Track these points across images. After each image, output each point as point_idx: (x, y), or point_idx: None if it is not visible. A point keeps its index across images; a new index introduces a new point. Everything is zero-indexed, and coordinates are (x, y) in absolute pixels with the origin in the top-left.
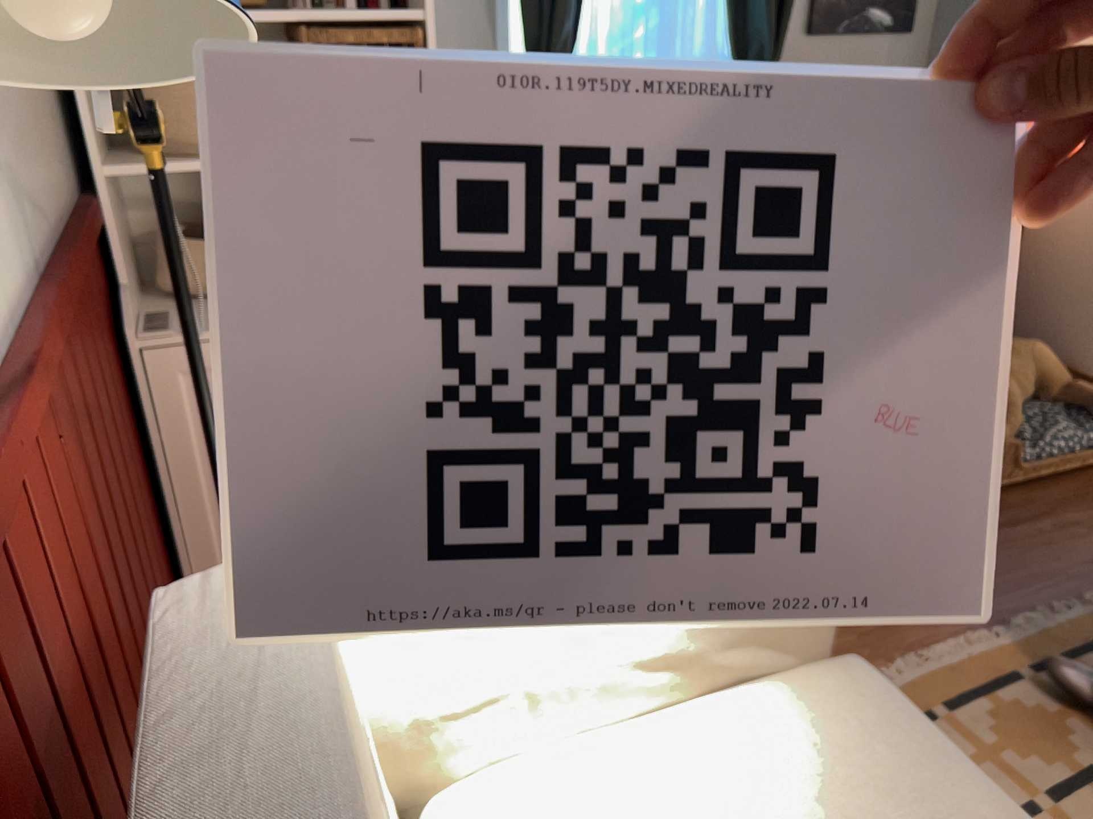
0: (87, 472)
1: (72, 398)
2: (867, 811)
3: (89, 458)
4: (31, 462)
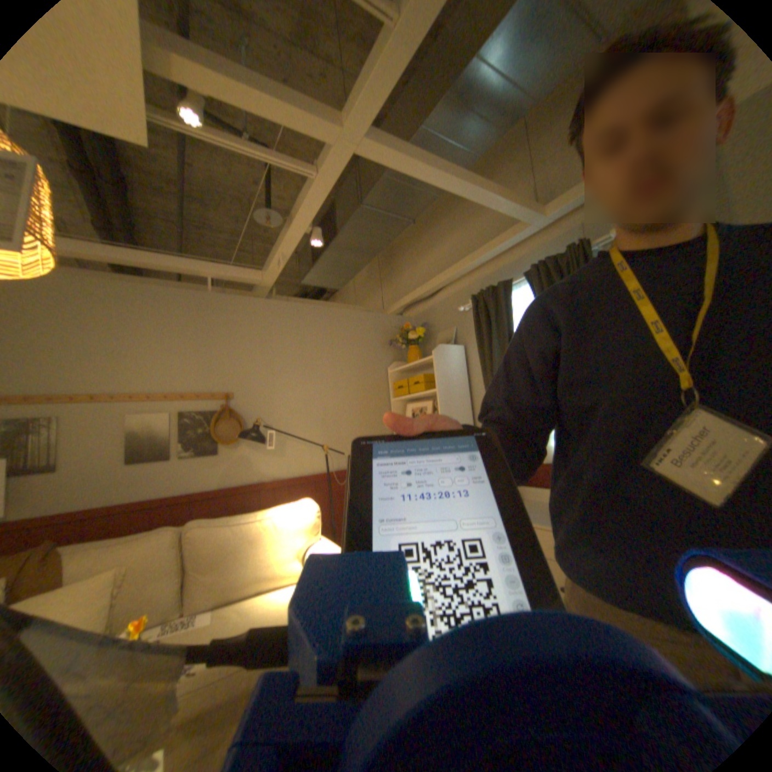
0: (334, 505)
1: (339, 492)
2: (276, 618)
3: (339, 504)
4: (304, 492)
